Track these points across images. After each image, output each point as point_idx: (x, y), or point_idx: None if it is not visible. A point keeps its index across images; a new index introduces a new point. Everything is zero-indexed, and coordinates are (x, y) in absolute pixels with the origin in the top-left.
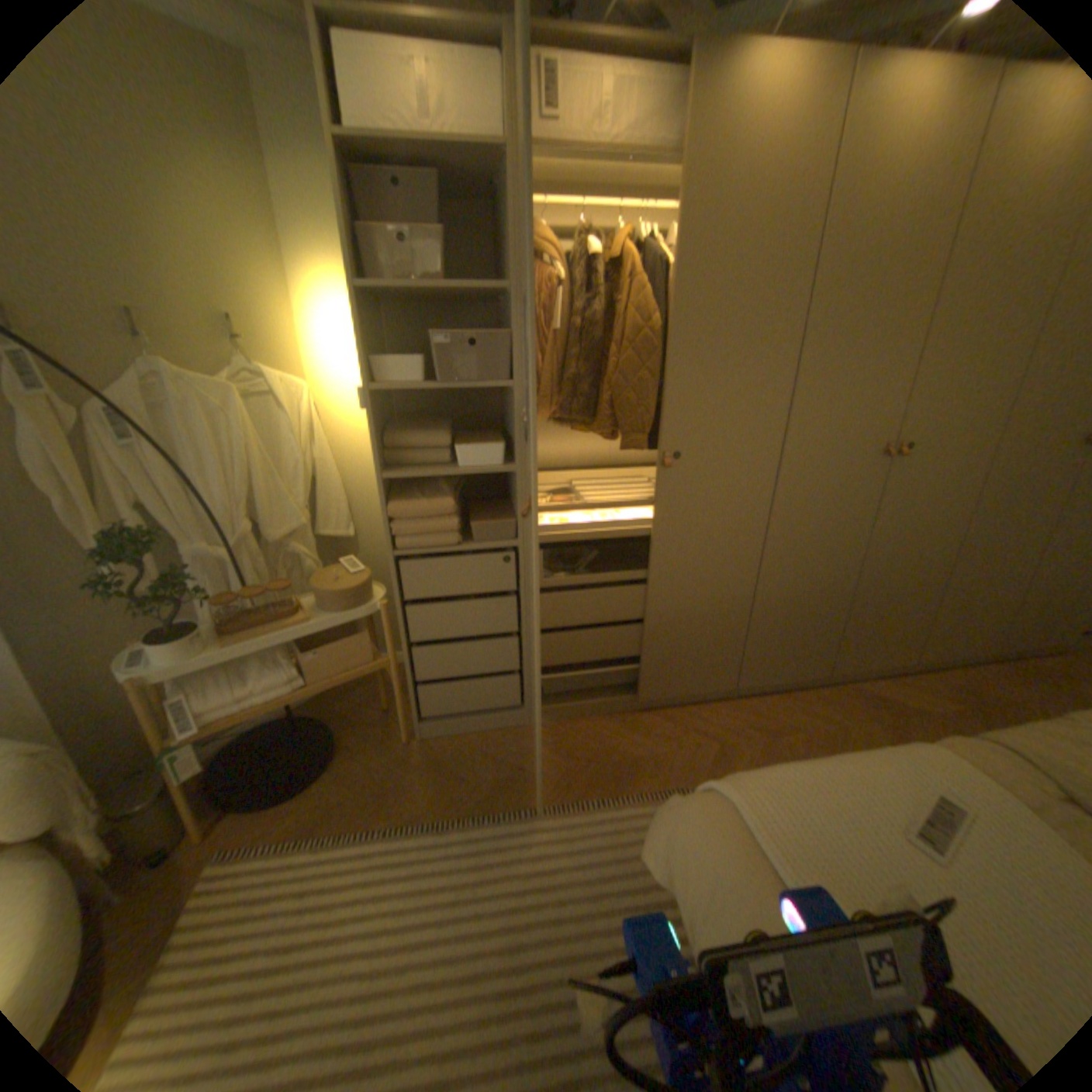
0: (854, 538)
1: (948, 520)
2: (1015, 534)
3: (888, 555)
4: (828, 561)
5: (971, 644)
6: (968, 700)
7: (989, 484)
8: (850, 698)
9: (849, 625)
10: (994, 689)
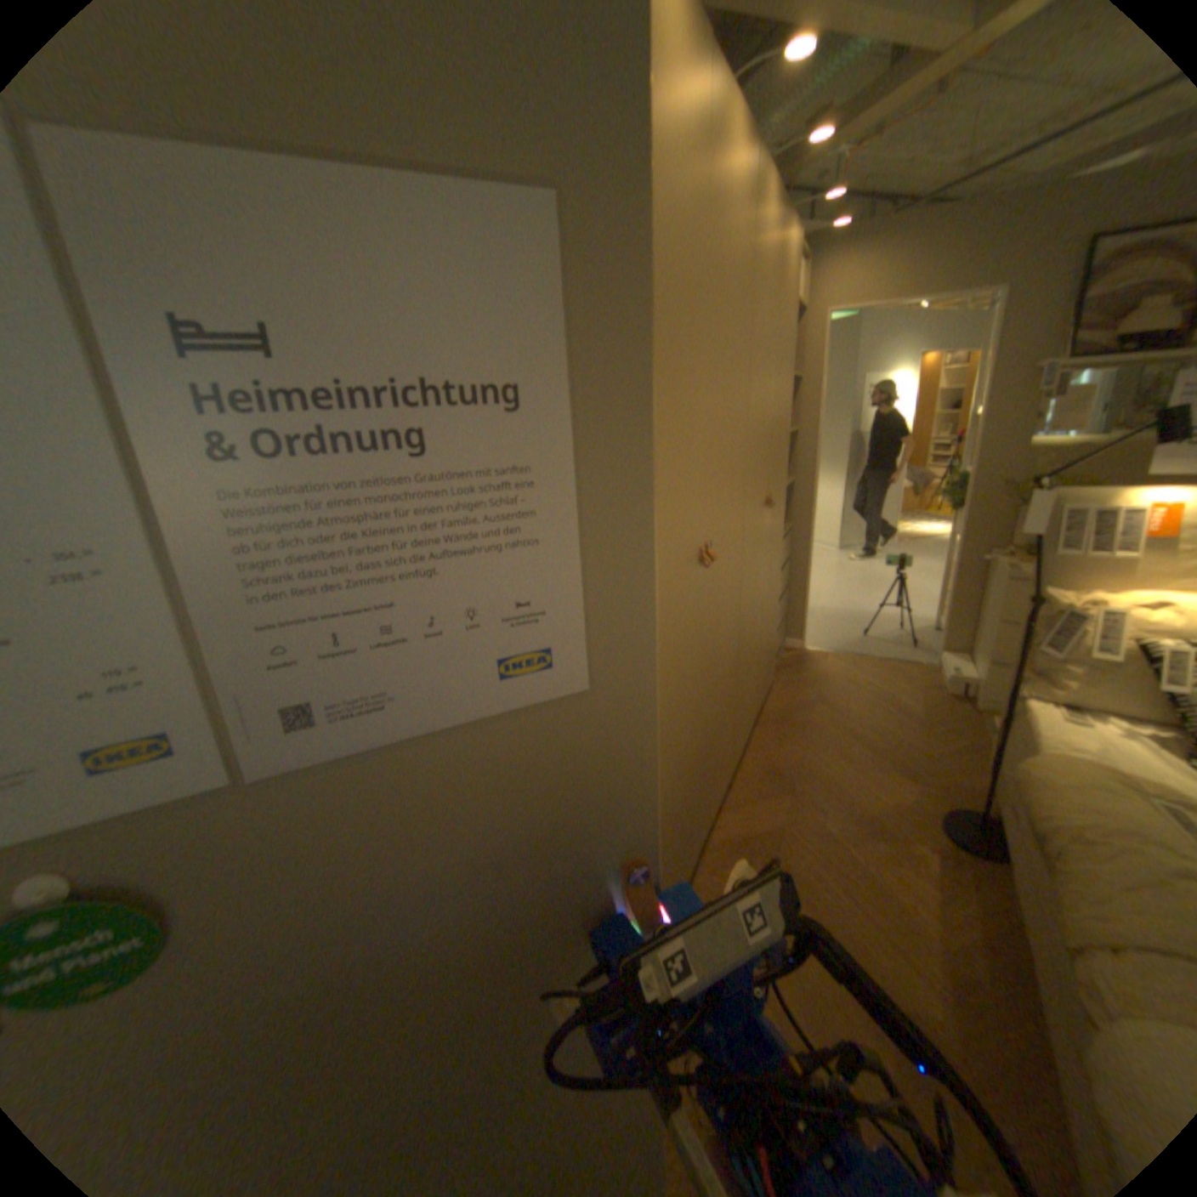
0: (693, 680)
1: (731, 614)
2: (752, 605)
3: (710, 680)
4: (682, 725)
5: (747, 722)
6: (778, 783)
7: (742, 565)
8: (720, 864)
9: (700, 782)
10: (776, 755)
